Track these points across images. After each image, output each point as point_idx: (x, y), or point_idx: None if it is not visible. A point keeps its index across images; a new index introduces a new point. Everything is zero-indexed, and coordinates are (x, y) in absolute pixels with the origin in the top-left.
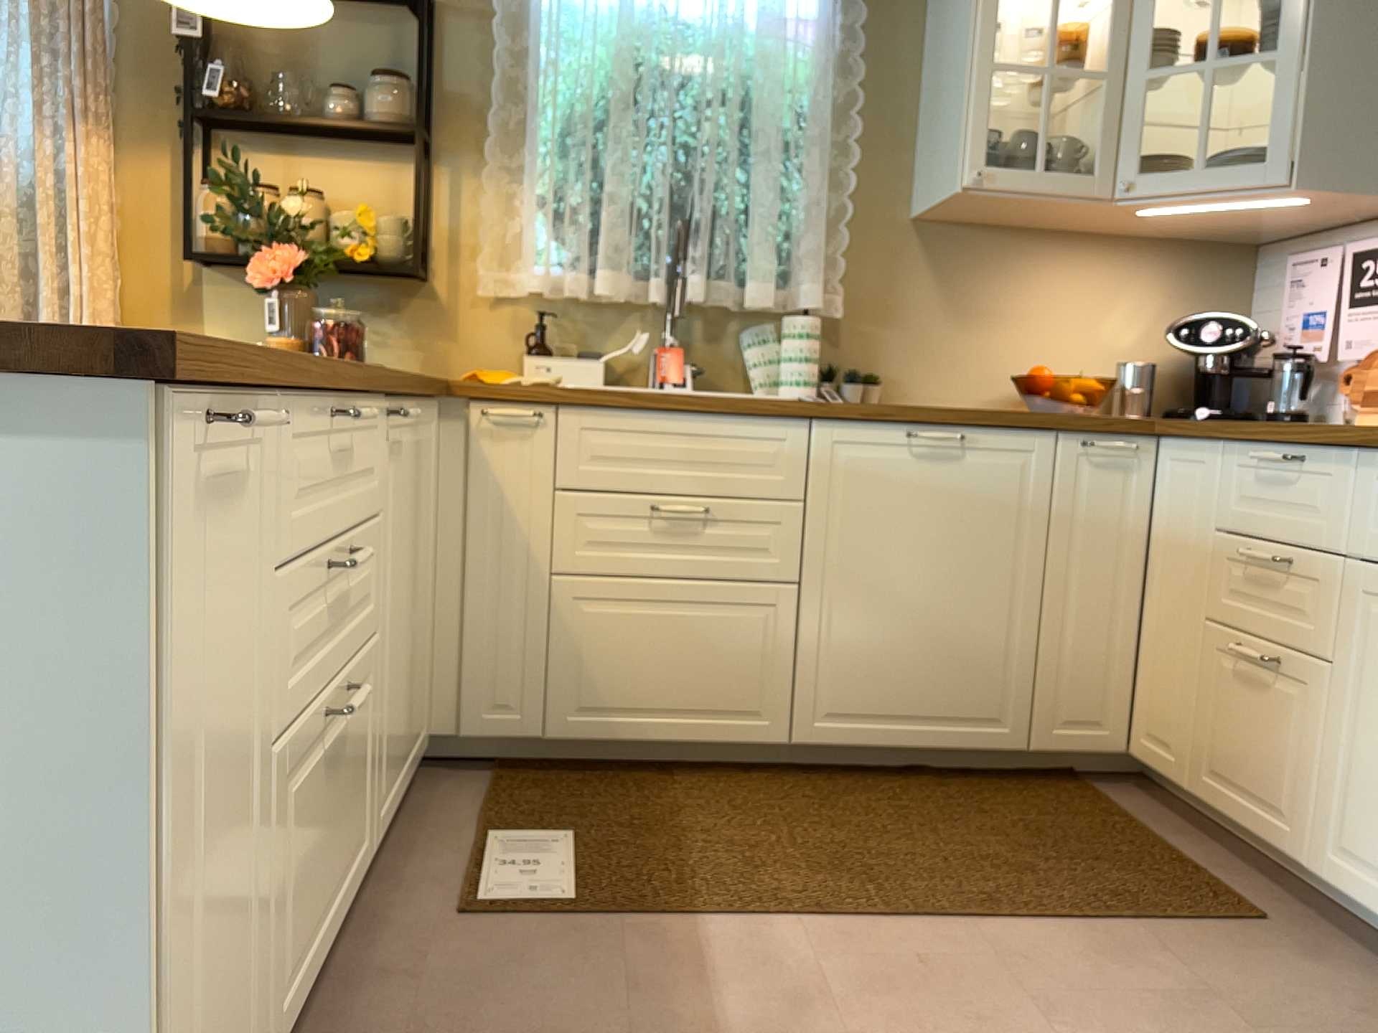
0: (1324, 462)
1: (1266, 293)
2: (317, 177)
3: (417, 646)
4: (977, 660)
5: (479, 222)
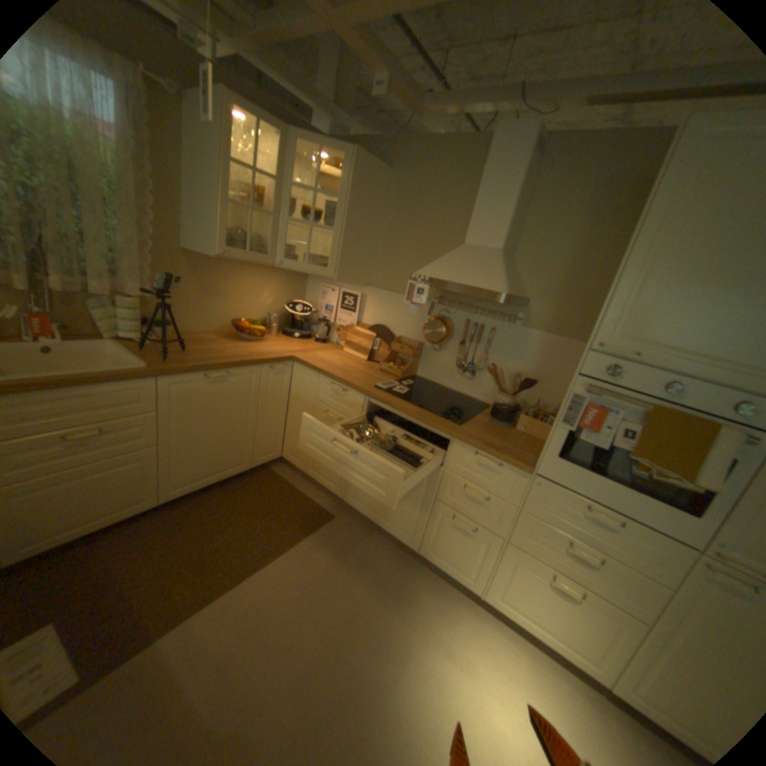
0: (352, 394)
1: (310, 290)
2: None
3: None
4: (233, 449)
5: None
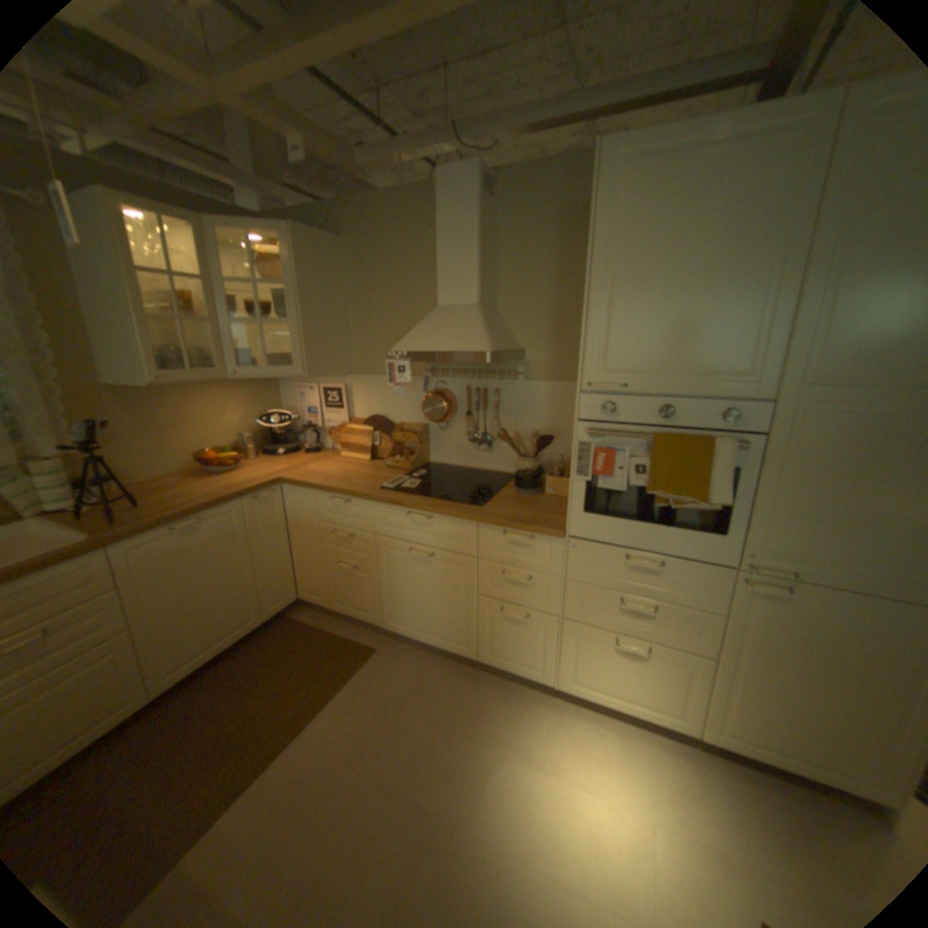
0: (357, 503)
1: (284, 394)
2: None
3: None
4: (231, 606)
5: None
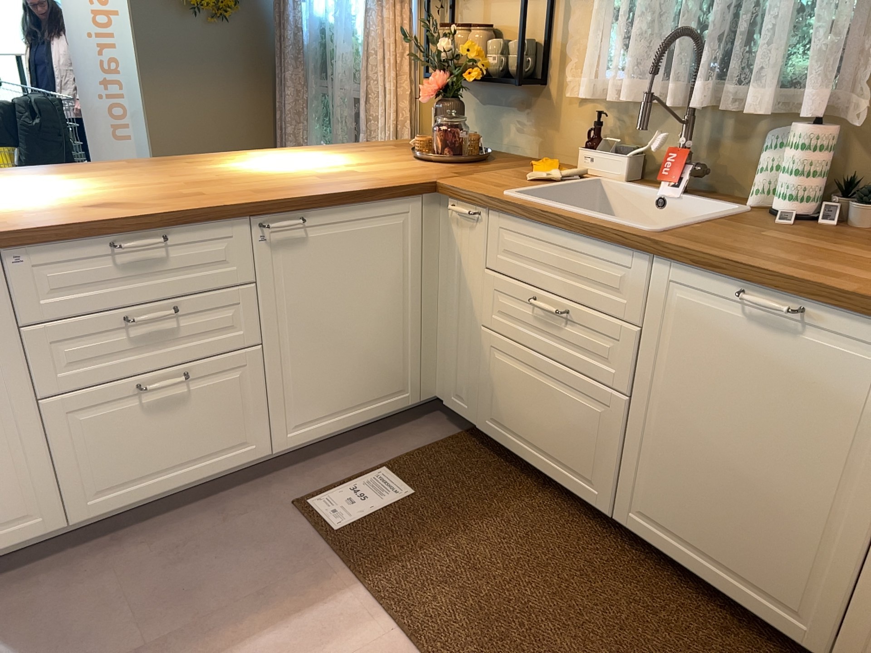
0: None
1: None
2: (495, 13)
3: (380, 347)
4: (781, 544)
5: (575, 38)
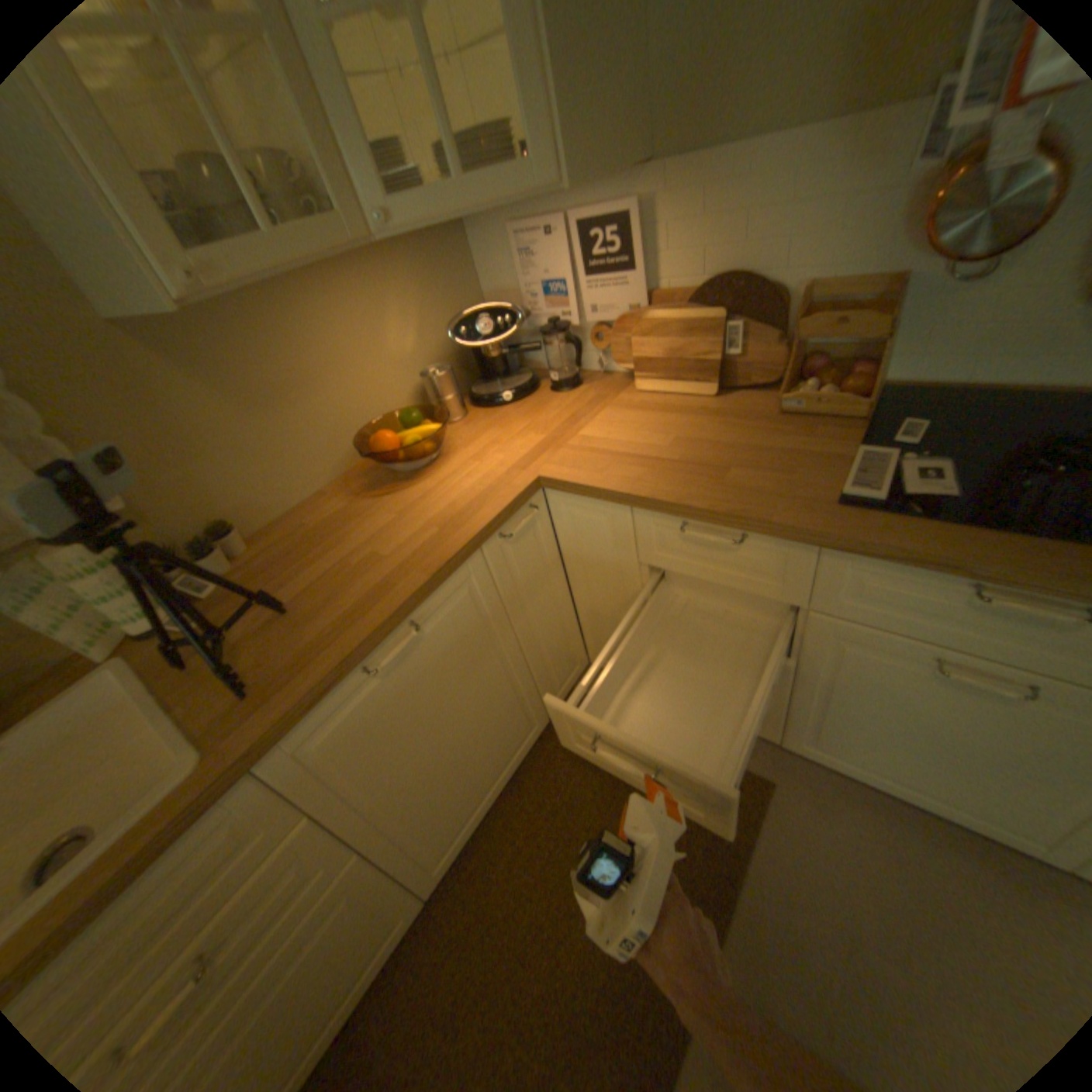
0: (770, 541)
1: (483, 257)
2: None
3: None
4: (505, 724)
5: None
